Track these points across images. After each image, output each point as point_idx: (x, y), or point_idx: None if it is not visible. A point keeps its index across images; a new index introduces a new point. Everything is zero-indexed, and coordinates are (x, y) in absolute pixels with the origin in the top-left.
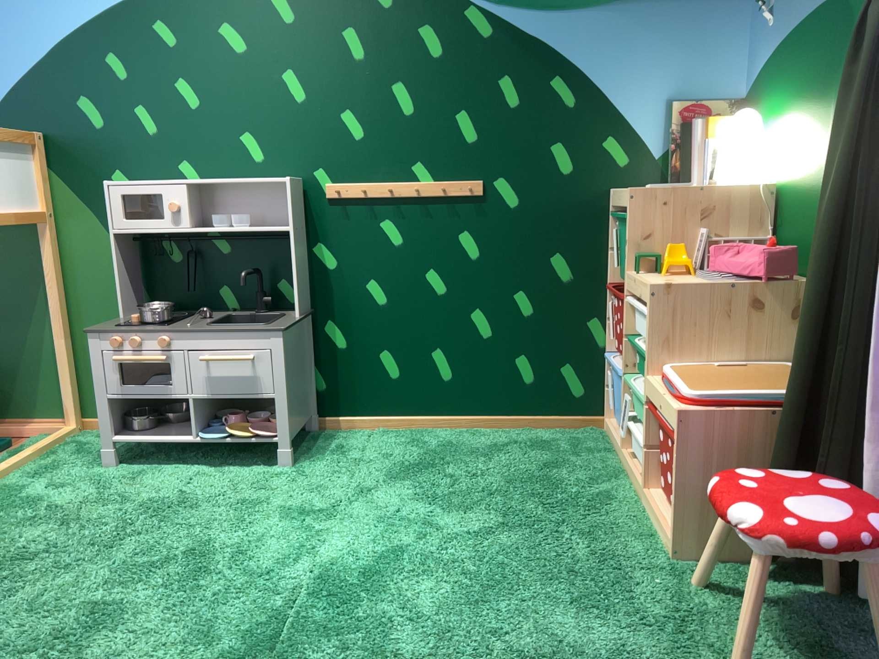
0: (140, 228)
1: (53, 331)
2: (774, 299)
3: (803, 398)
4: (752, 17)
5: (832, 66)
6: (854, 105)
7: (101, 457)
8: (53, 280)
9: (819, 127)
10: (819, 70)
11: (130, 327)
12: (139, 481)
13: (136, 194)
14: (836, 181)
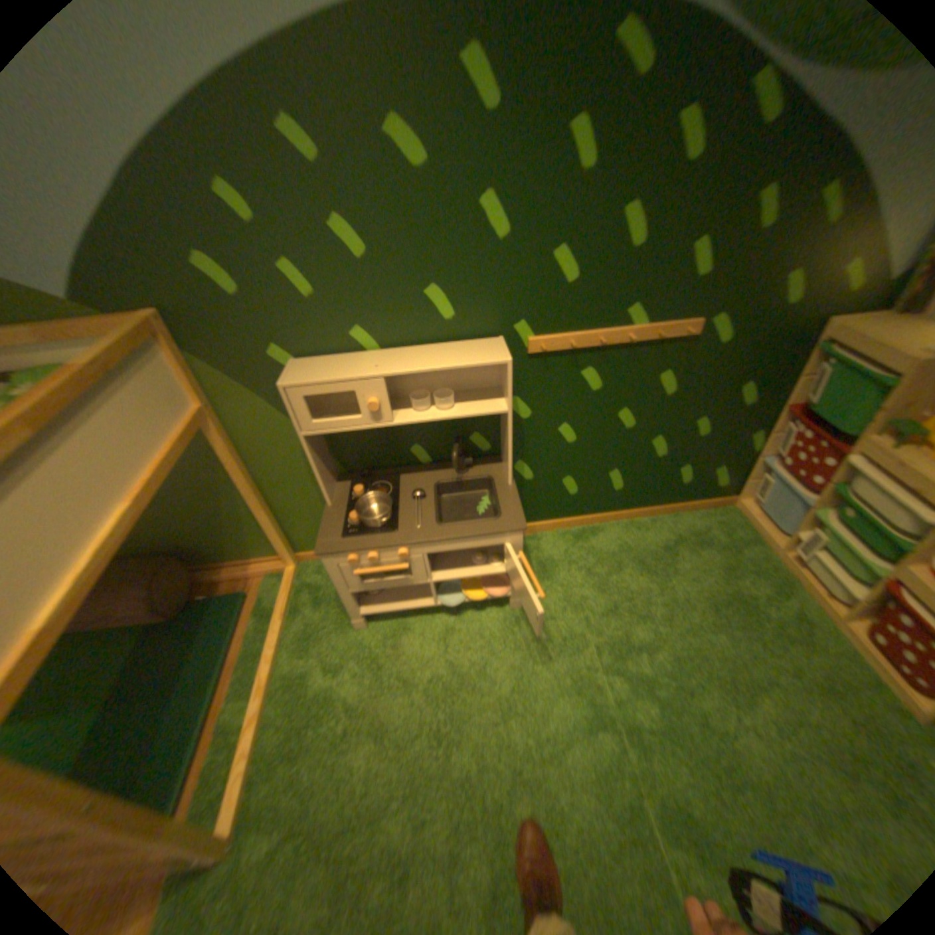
0: (328, 428)
1: (240, 500)
2: None
3: None
4: None
5: None
6: None
7: (337, 610)
8: (223, 461)
9: None
10: None
11: (350, 533)
12: (395, 647)
13: (316, 393)
14: None
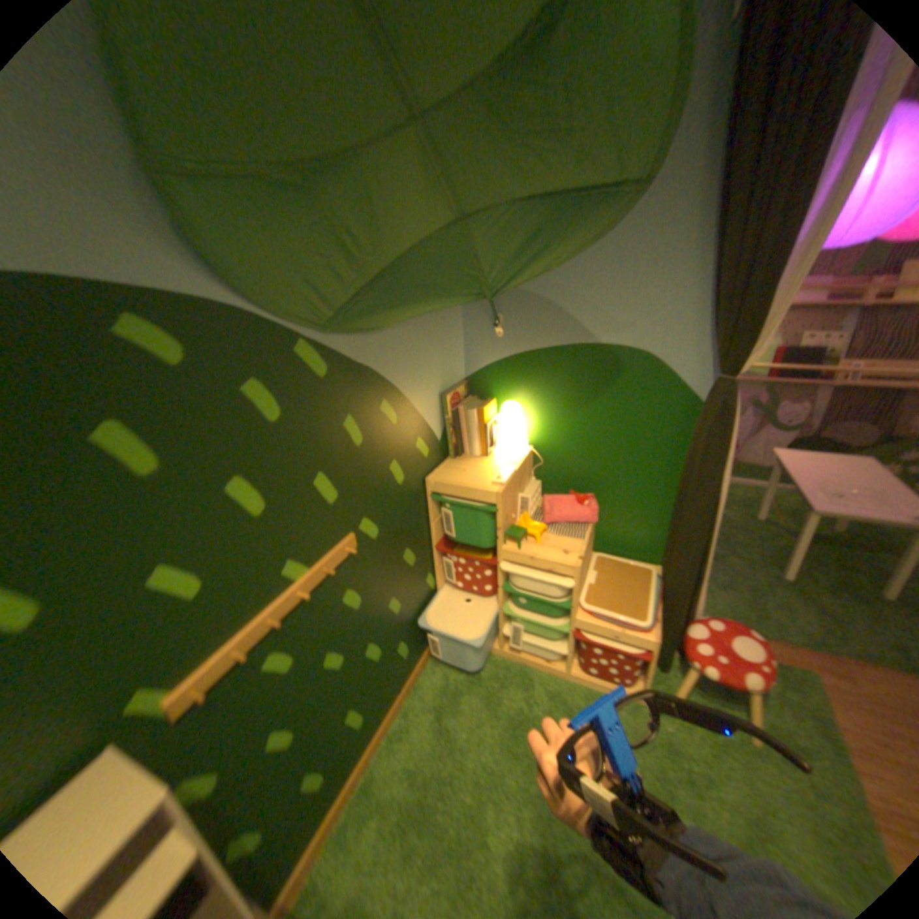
0: None
1: None
2: (592, 530)
3: (688, 595)
4: (463, 320)
5: (586, 385)
6: (709, 448)
7: None
8: None
9: (574, 419)
10: (569, 383)
11: None
12: None
13: None
14: (693, 486)
